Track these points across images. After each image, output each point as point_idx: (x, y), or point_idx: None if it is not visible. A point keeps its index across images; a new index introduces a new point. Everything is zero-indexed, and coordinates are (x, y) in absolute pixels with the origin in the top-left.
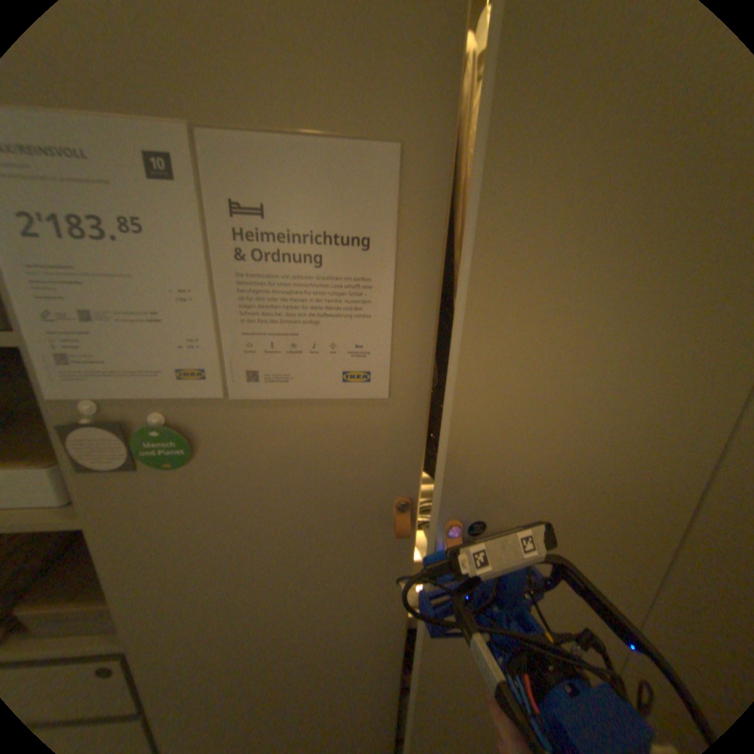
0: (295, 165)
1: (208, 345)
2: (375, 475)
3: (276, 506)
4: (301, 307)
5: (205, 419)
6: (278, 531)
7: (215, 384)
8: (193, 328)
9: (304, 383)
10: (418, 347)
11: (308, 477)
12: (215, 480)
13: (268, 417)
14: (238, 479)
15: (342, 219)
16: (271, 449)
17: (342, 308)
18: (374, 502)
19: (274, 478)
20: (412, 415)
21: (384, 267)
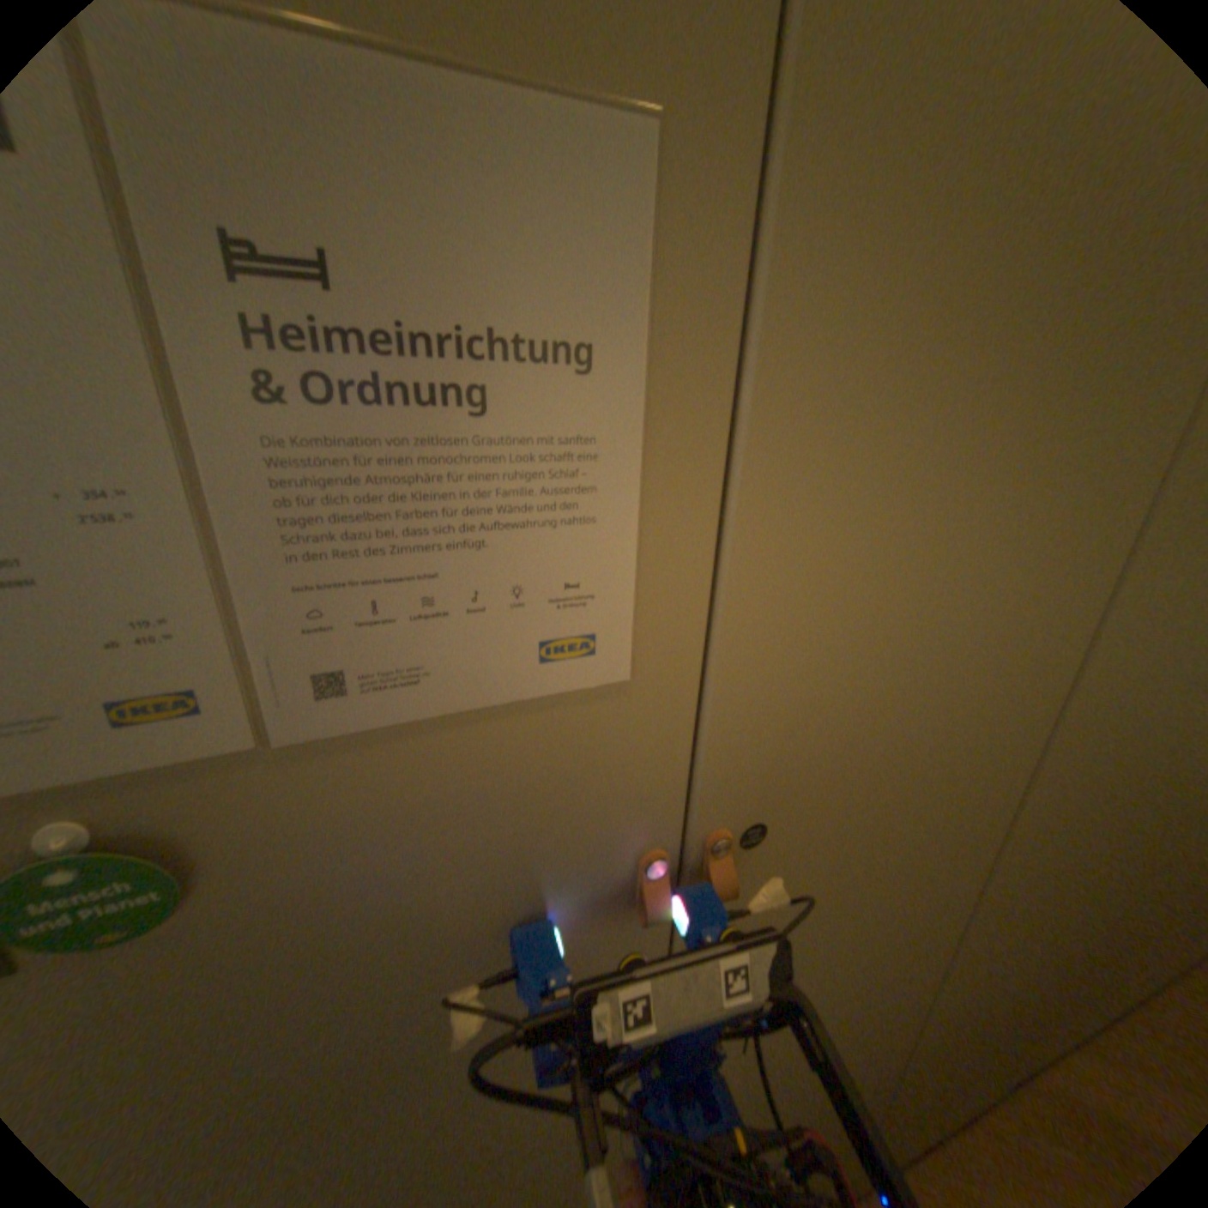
0: (407, 147)
1: (199, 629)
2: (604, 825)
3: (405, 937)
4: (440, 511)
5: (210, 803)
6: (413, 983)
7: (230, 719)
8: (146, 591)
9: (455, 679)
10: (684, 574)
11: (472, 864)
12: (252, 930)
13: (376, 766)
14: (312, 911)
15: (530, 299)
16: (386, 830)
17: (534, 506)
18: (602, 873)
19: (396, 886)
20: (672, 703)
21: (621, 411)
